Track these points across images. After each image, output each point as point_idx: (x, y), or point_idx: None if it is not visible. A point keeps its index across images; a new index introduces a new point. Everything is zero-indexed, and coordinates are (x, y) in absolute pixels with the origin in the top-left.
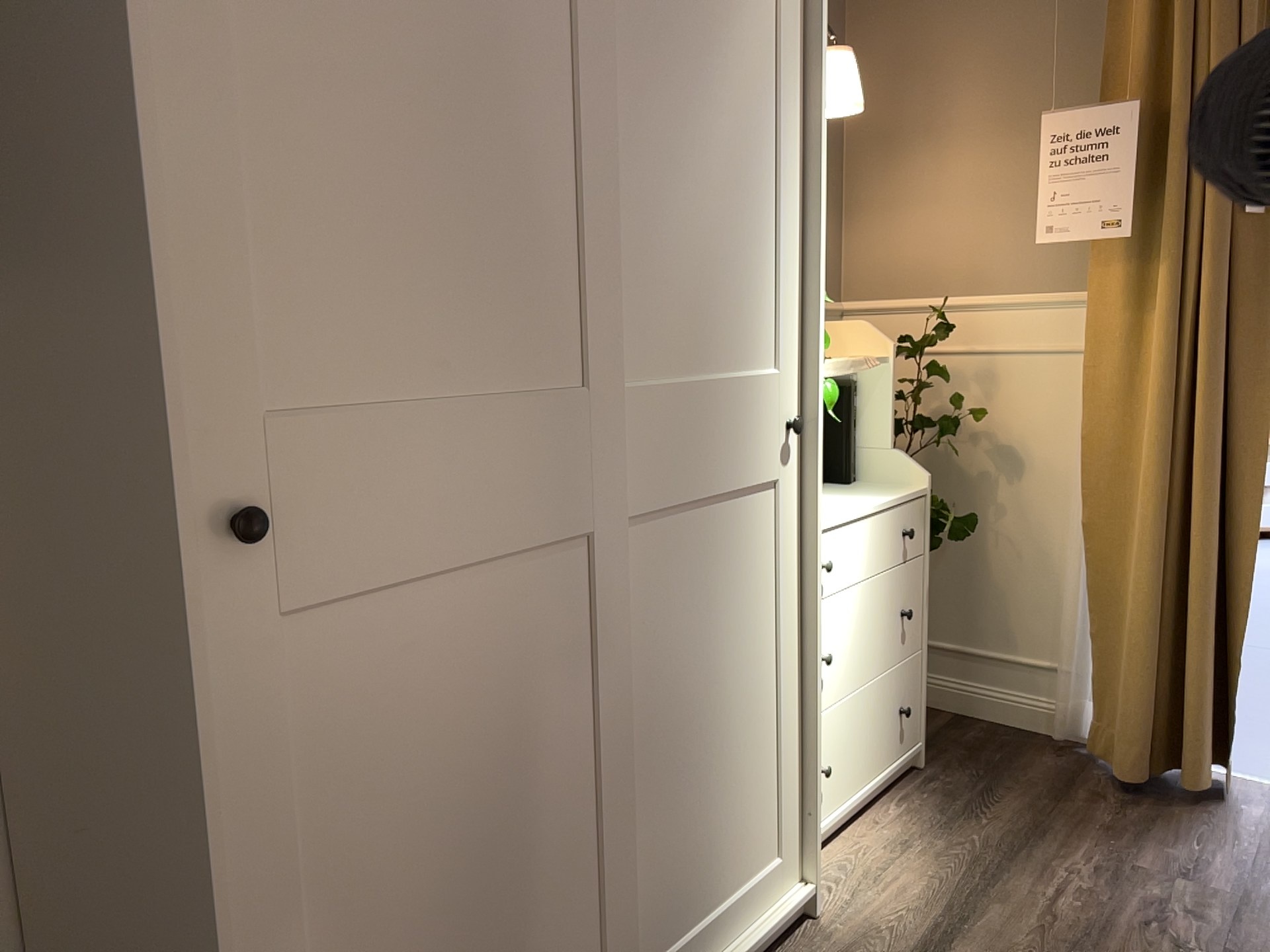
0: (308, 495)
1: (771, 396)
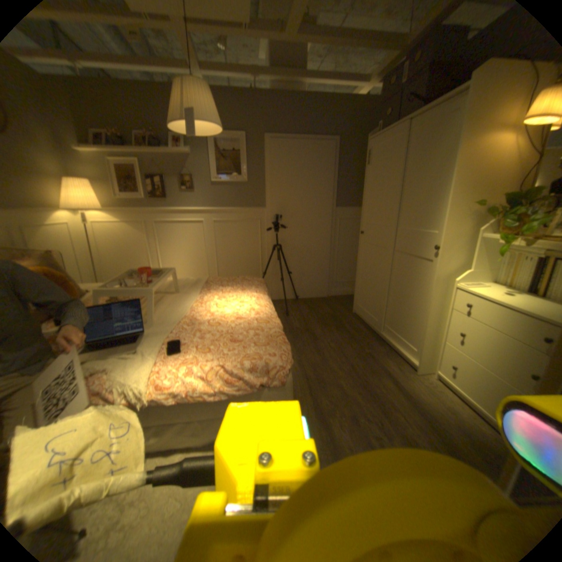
0: (367, 232)
1: (434, 238)
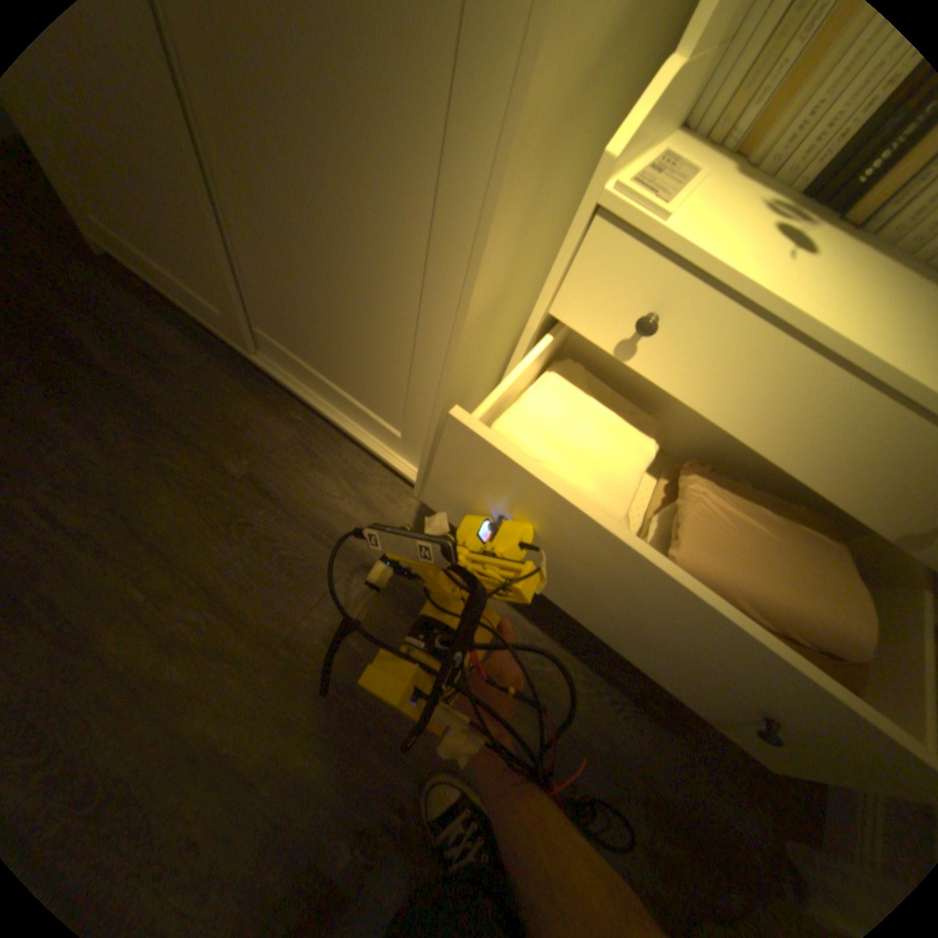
0: None
1: None
